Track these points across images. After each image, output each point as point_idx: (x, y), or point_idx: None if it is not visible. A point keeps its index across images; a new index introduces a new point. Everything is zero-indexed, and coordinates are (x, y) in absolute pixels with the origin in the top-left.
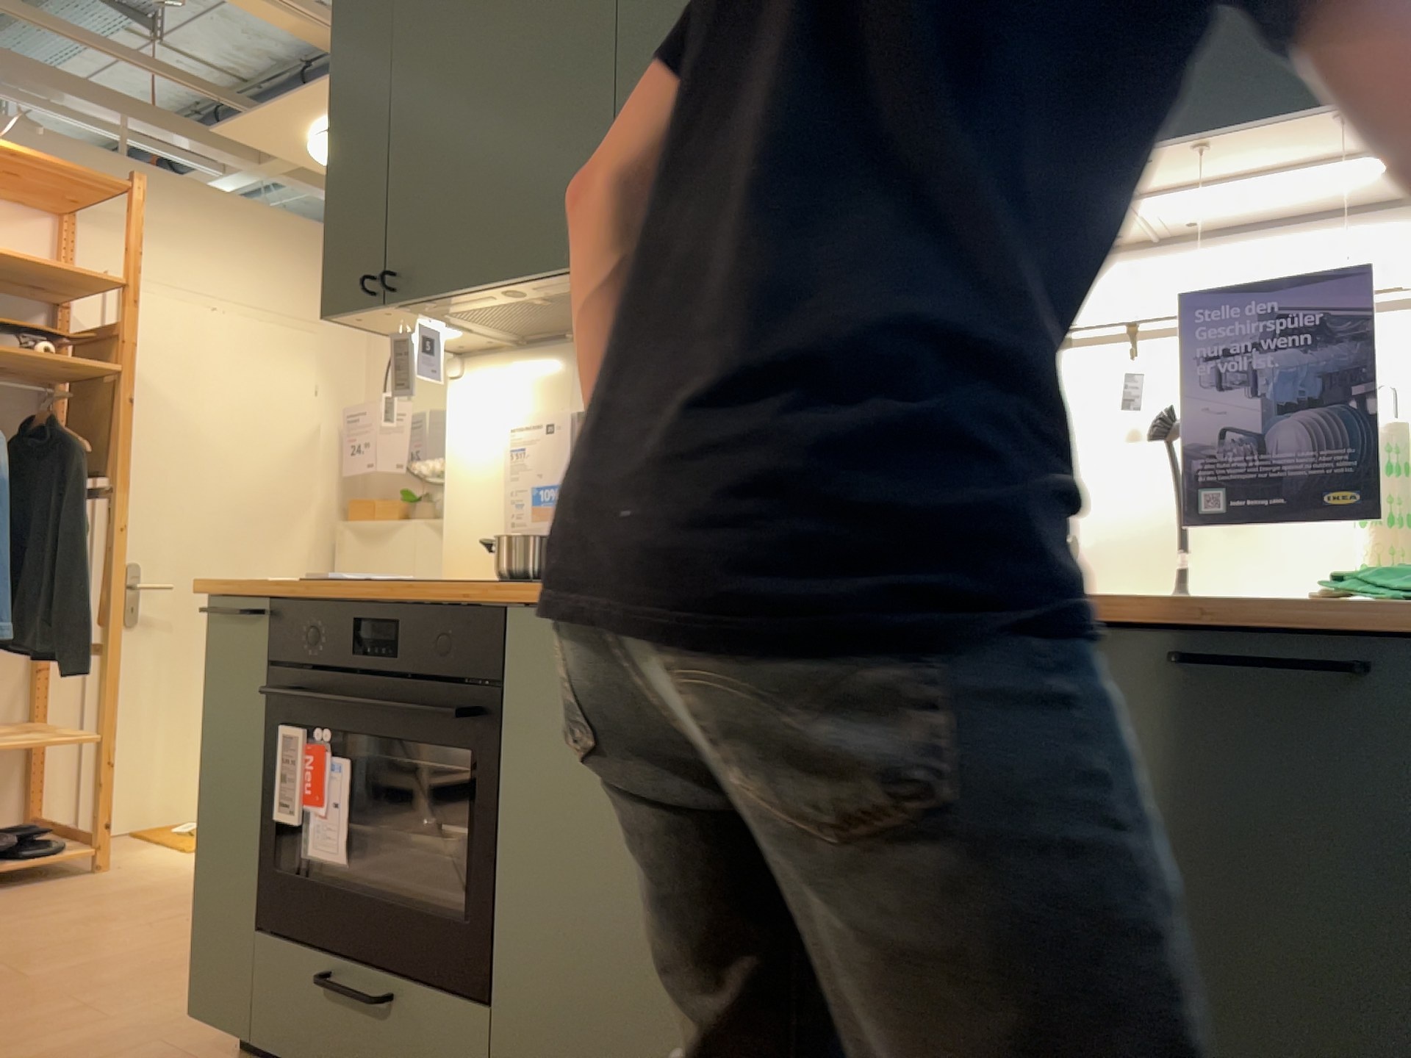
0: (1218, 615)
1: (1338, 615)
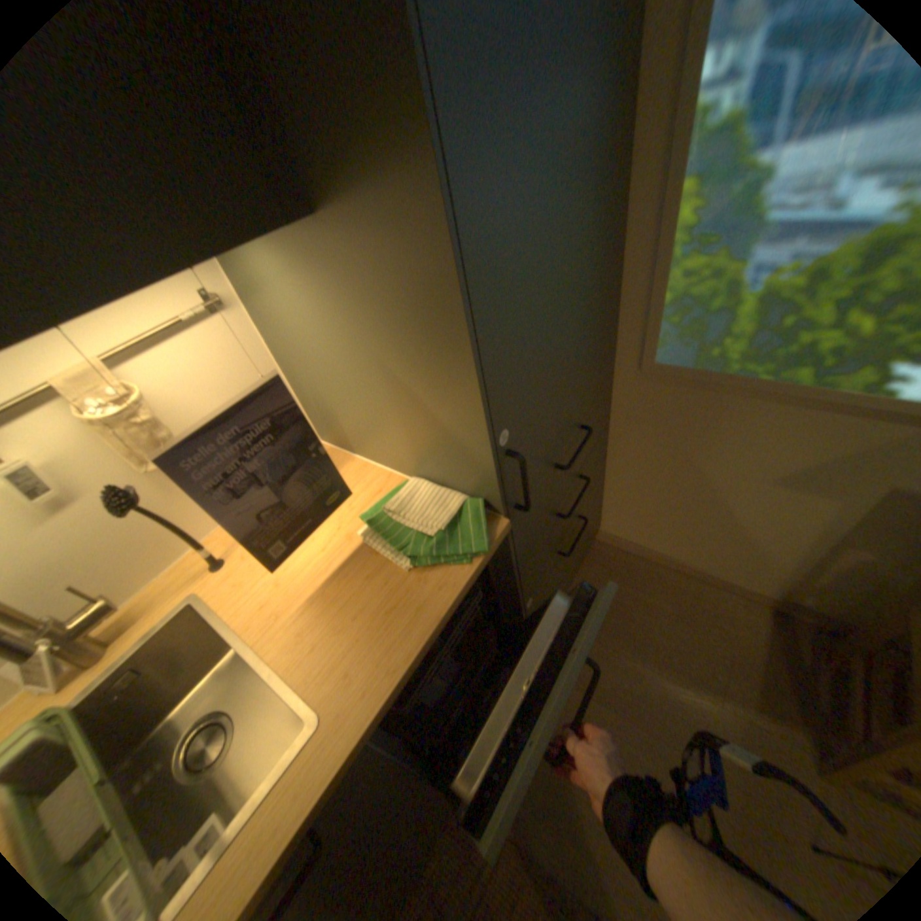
0: (434, 638)
1: (468, 591)
